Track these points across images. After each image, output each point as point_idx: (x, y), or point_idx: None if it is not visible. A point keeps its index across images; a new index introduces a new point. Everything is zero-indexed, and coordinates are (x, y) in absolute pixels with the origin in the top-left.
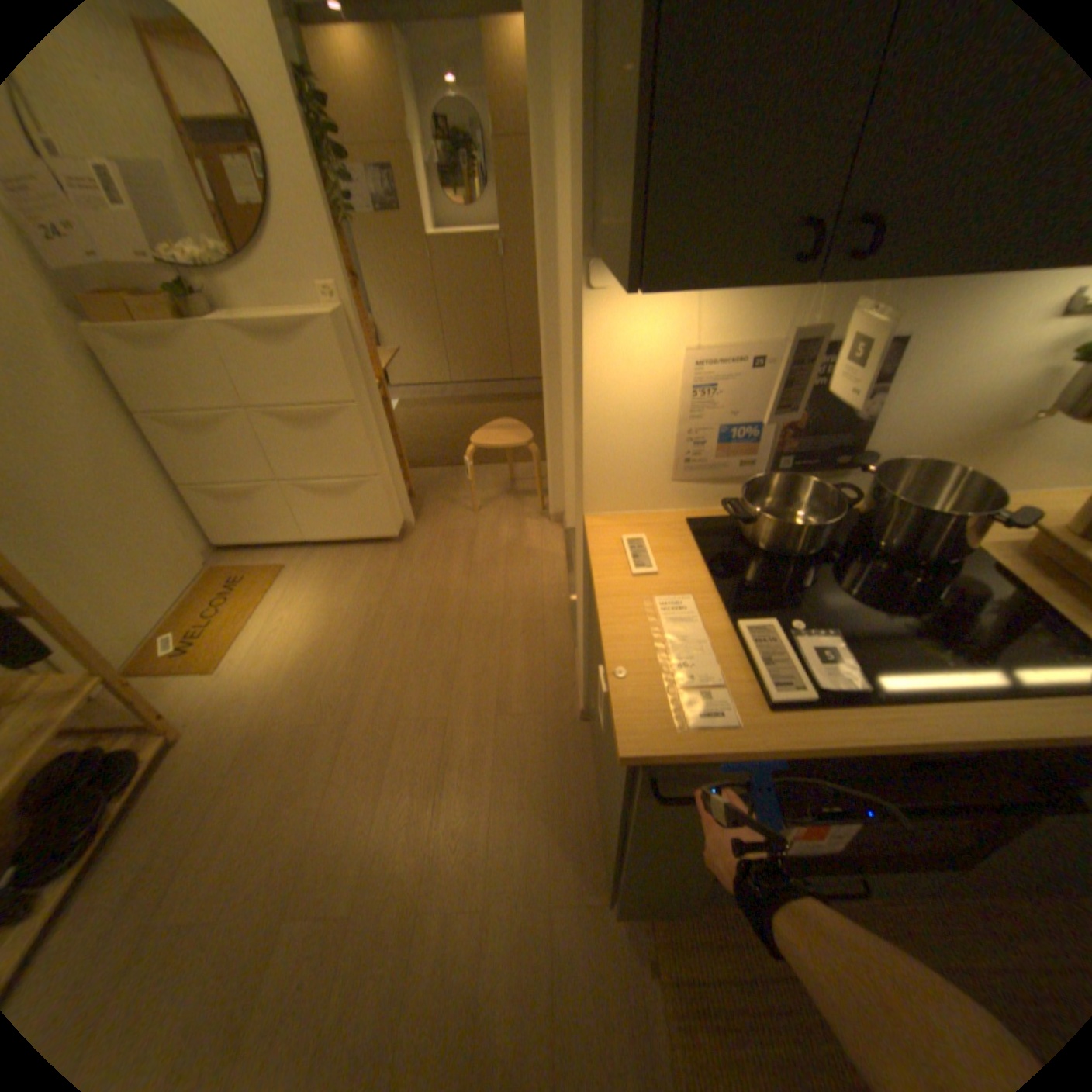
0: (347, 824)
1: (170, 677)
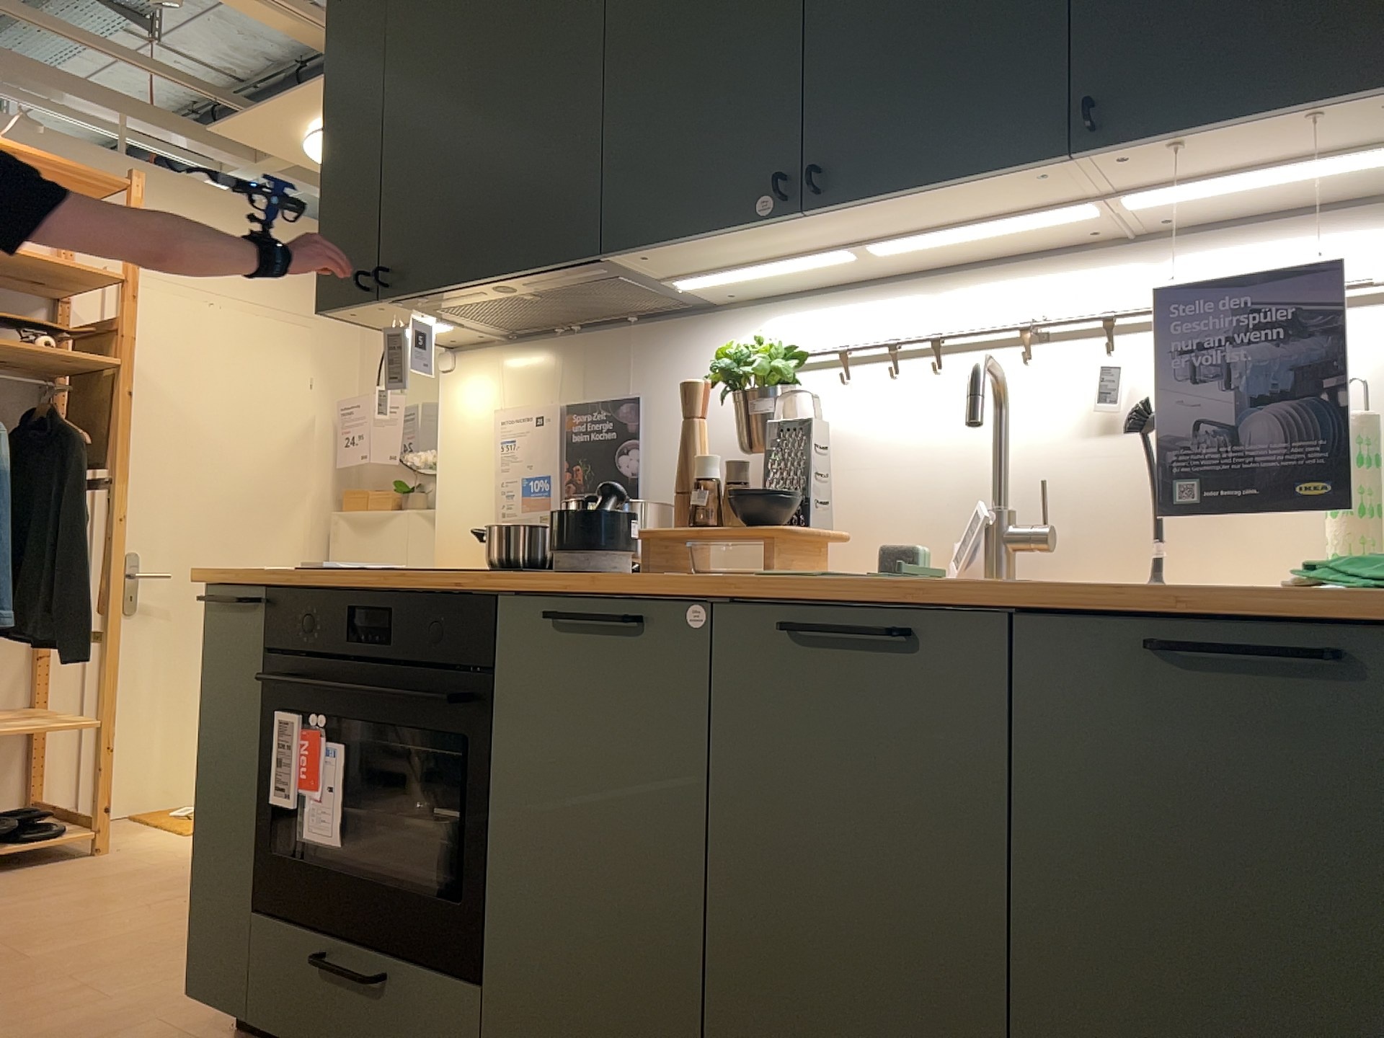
0: (116, 925)
1: (158, 826)
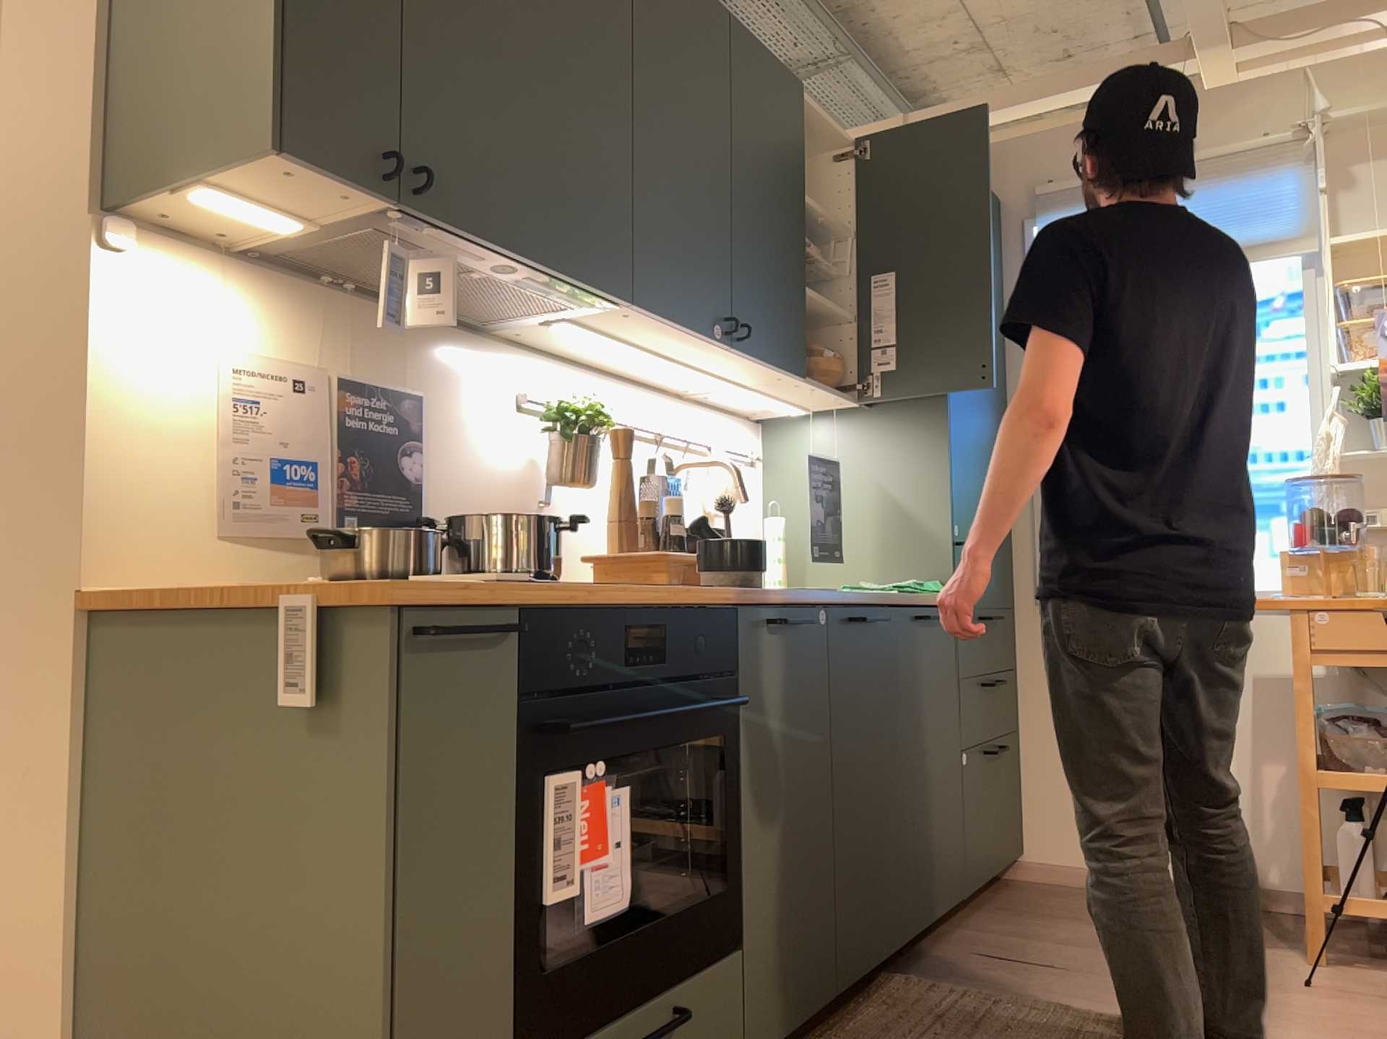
0: None
1: None
